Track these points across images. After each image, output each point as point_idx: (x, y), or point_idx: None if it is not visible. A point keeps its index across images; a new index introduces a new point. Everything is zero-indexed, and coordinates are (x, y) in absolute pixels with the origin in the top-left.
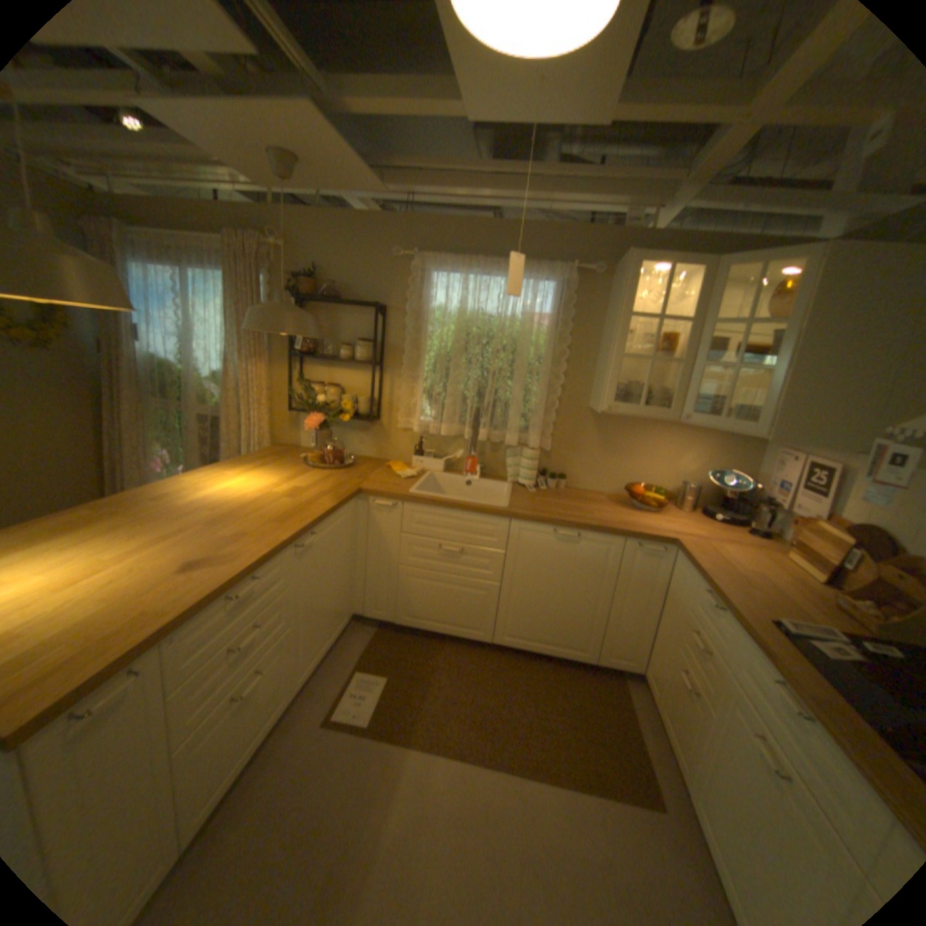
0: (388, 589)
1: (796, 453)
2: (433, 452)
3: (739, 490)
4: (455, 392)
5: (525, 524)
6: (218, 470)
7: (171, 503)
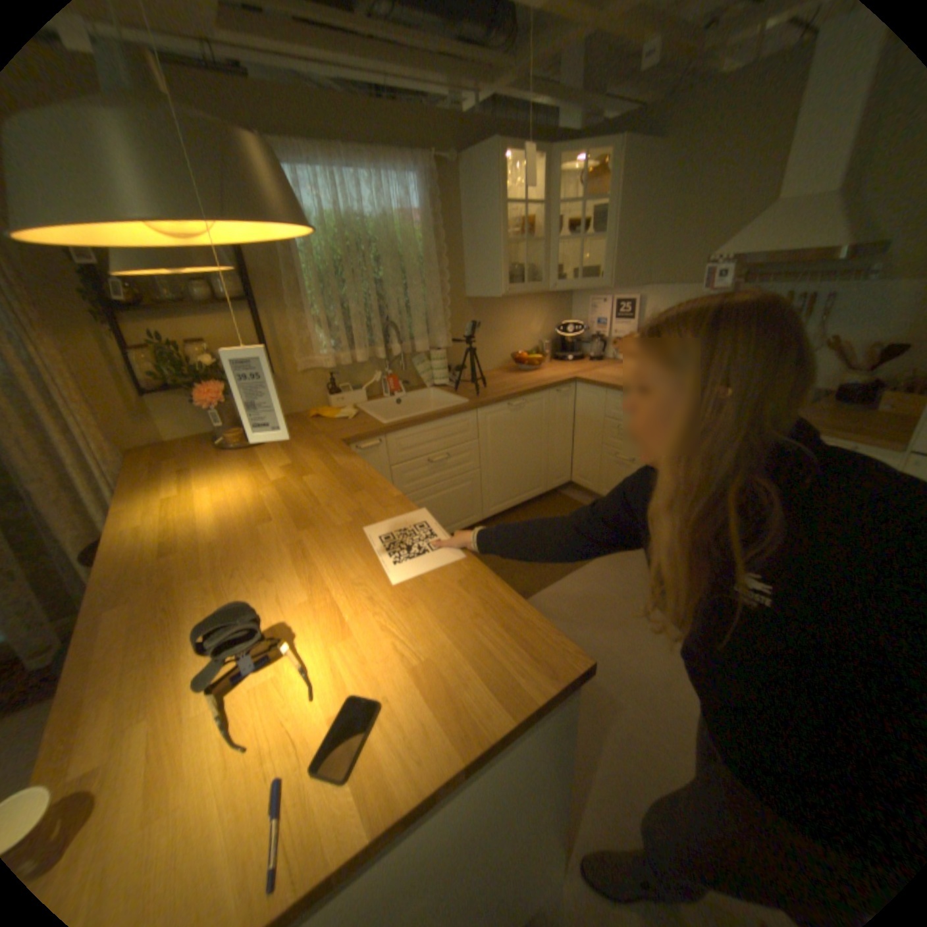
0: None
1: (602, 297)
2: (348, 387)
3: (577, 335)
4: (358, 314)
5: (487, 410)
6: (144, 503)
7: (199, 546)
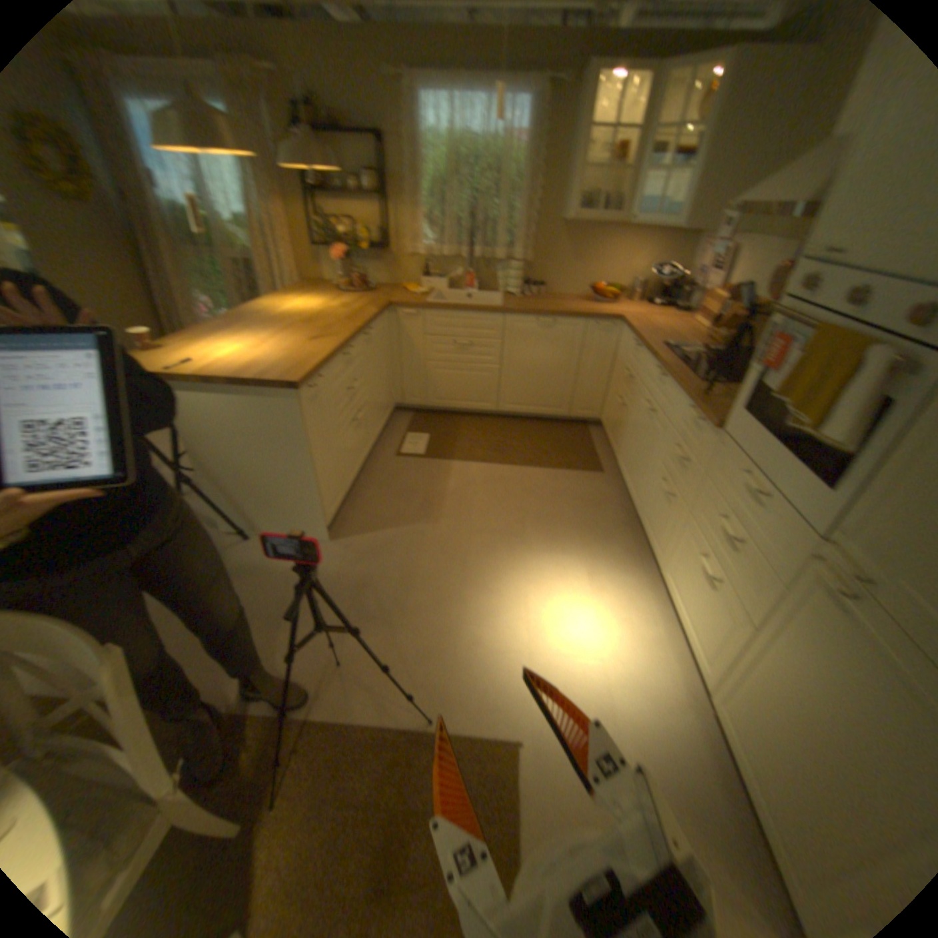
0: (420, 382)
1: (712, 242)
2: (439, 274)
3: (672, 279)
4: (453, 216)
5: (516, 318)
6: (281, 299)
7: (271, 316)
